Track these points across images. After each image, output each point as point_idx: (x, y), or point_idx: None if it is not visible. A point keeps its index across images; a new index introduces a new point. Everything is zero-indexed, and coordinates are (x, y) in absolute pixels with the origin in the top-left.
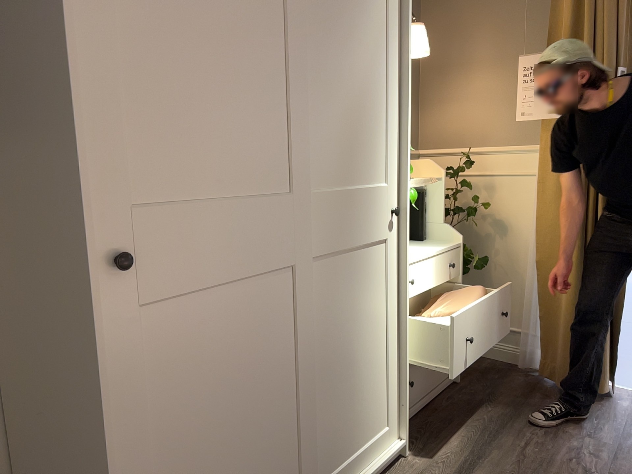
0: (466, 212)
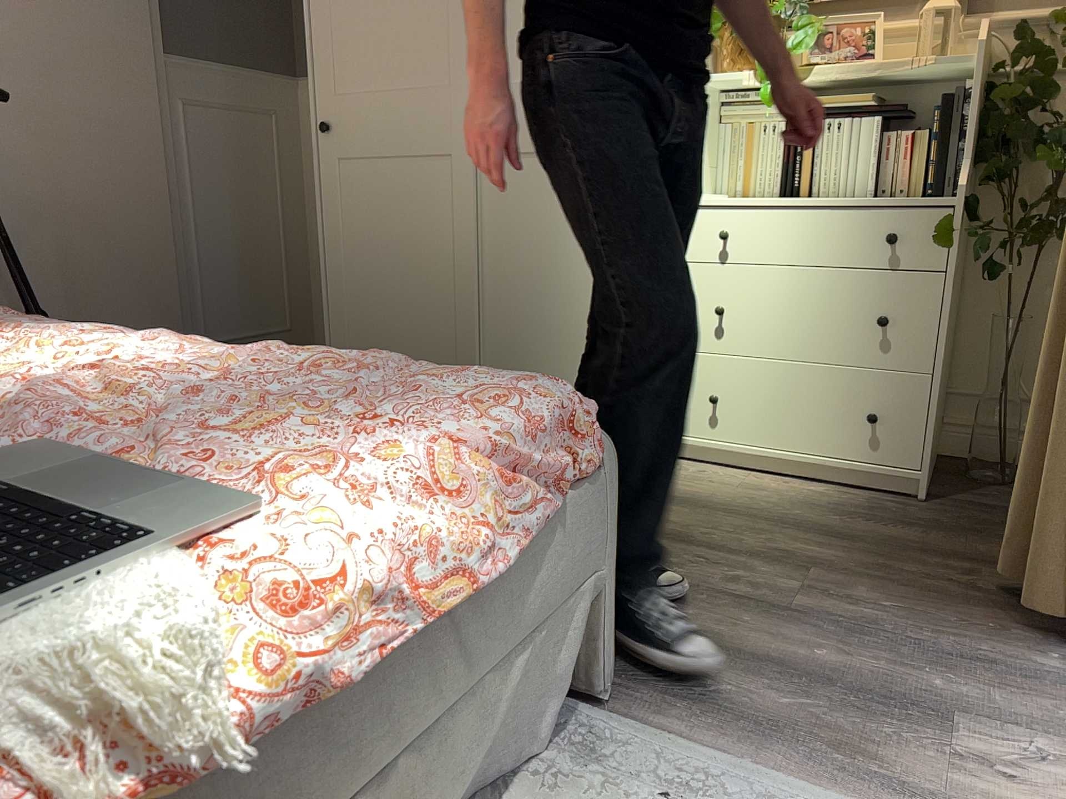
0: None
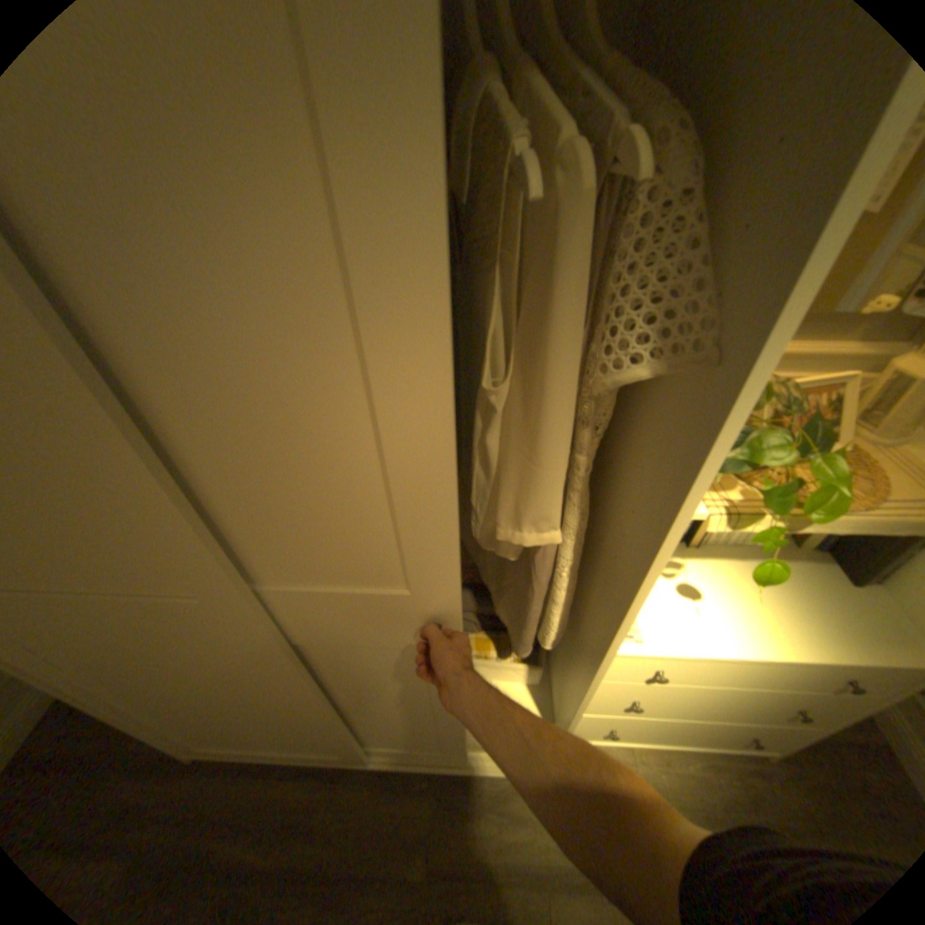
0: None
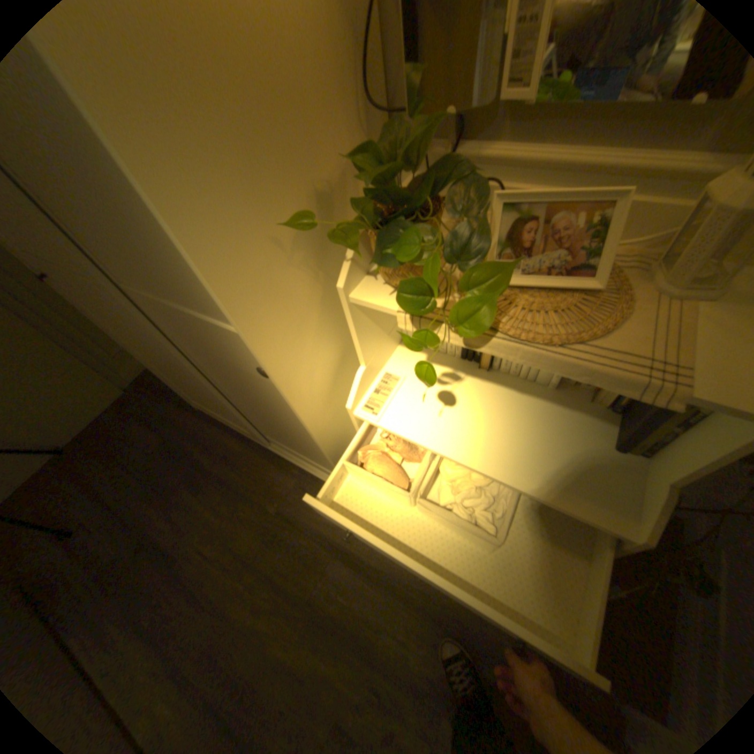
0: None
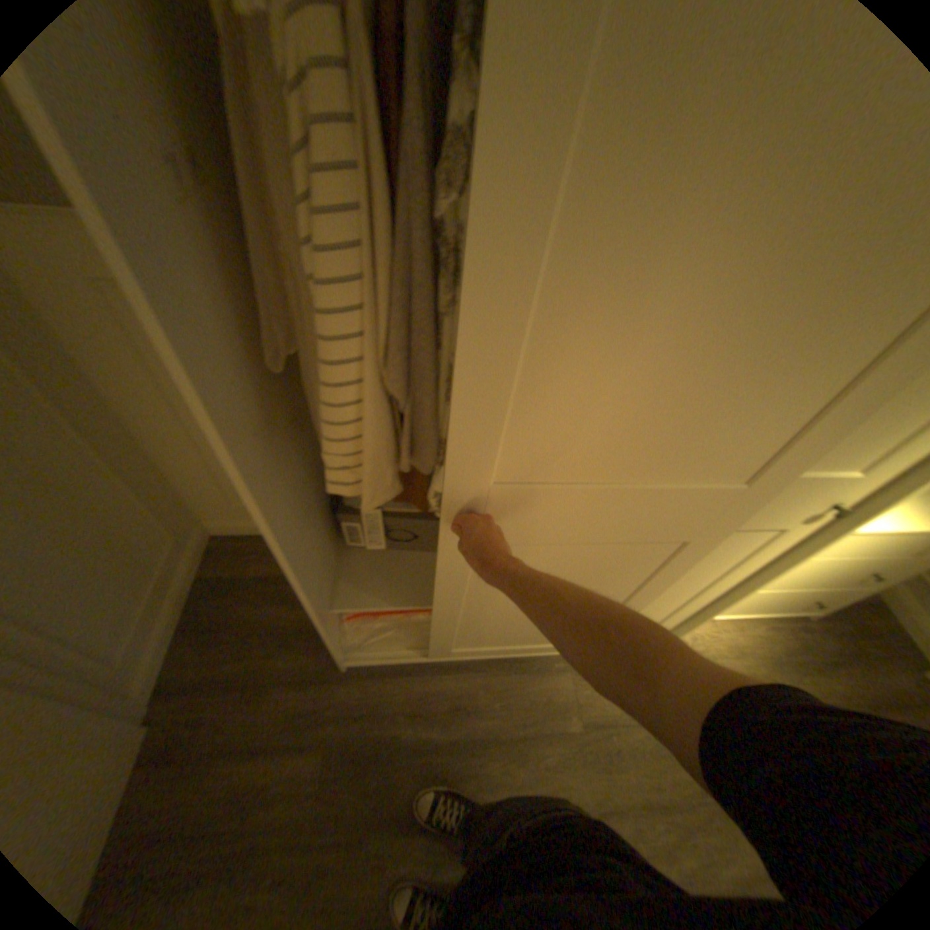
0: None
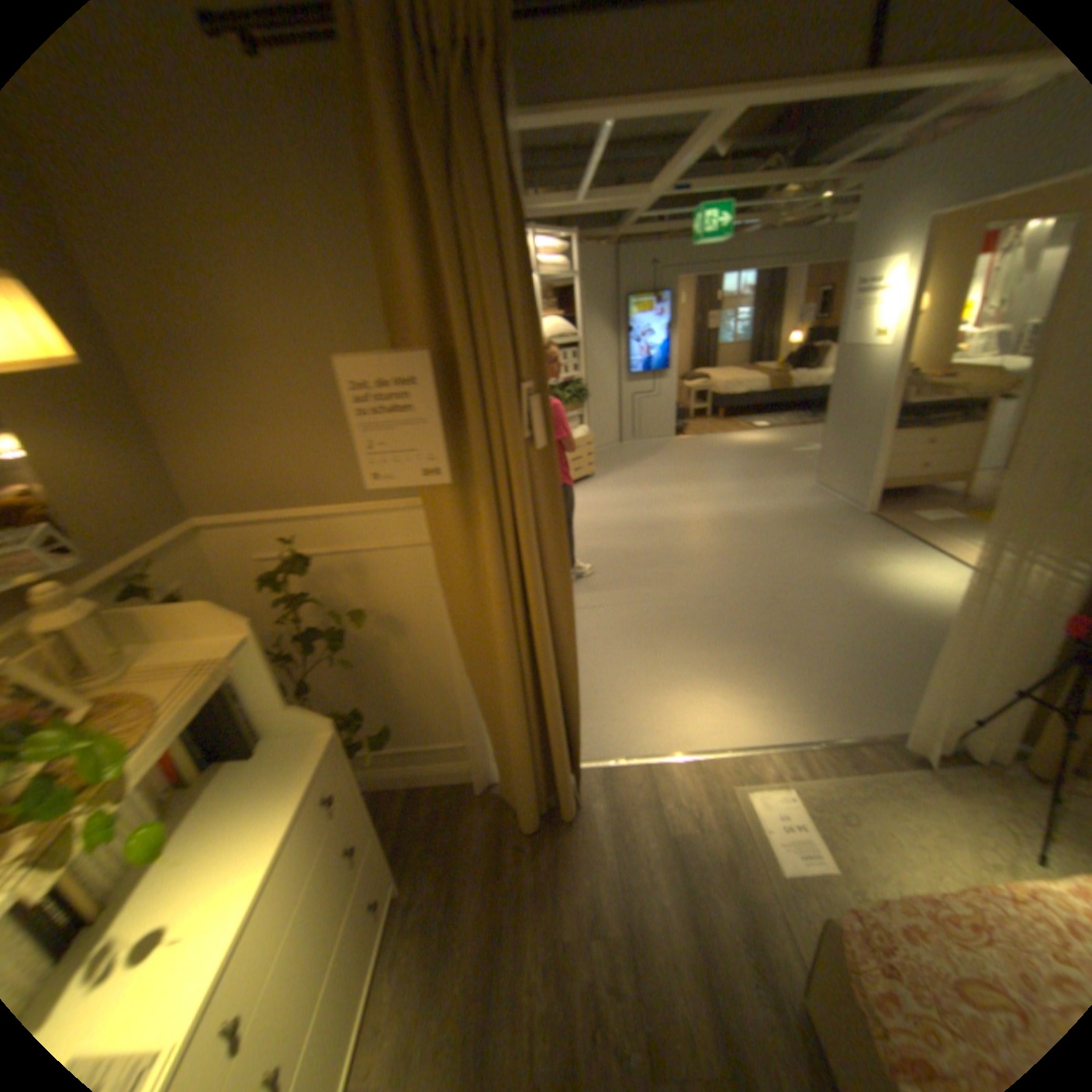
0: (334, 636)
